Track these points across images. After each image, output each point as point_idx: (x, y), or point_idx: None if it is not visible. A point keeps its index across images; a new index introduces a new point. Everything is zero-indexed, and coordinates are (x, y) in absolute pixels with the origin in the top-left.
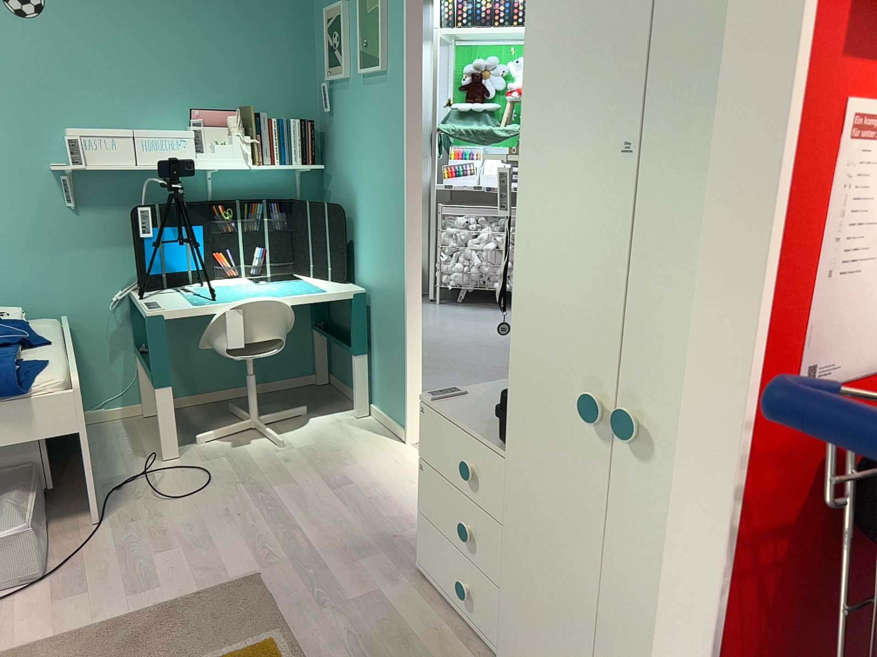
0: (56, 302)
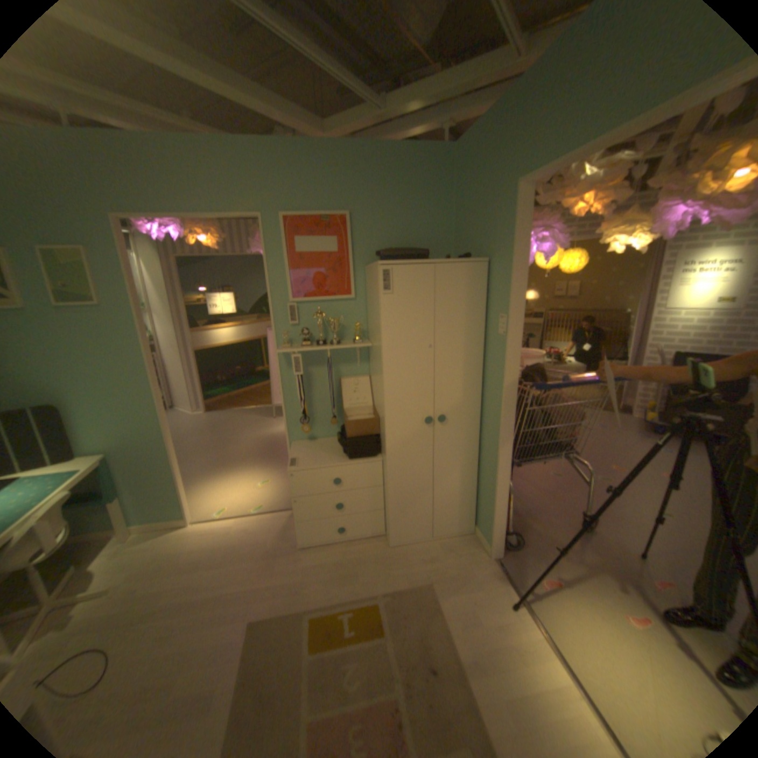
0: None
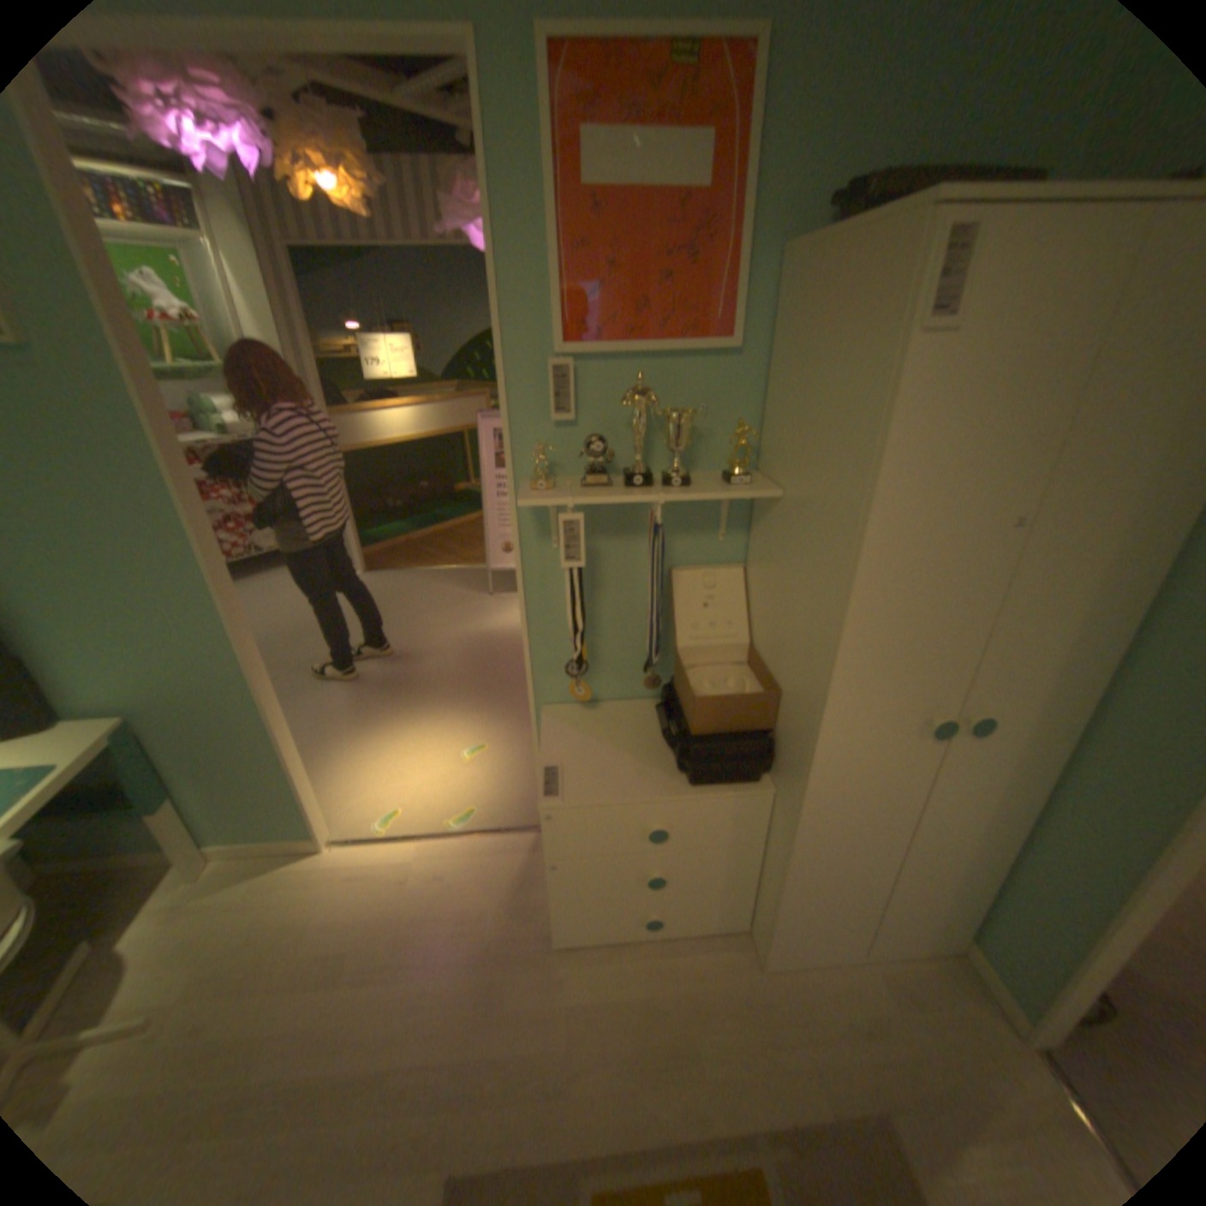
0: None
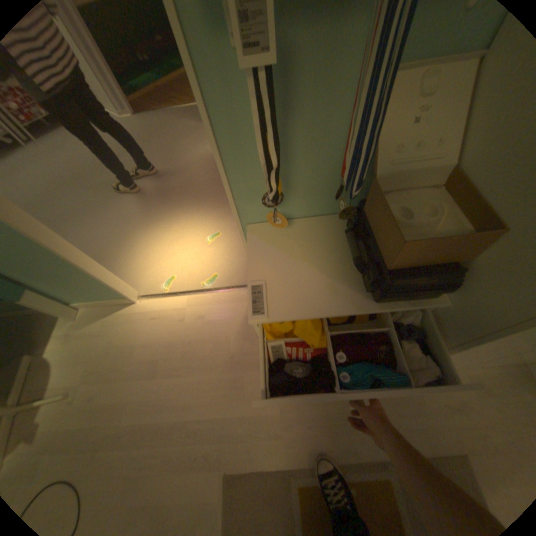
0: None
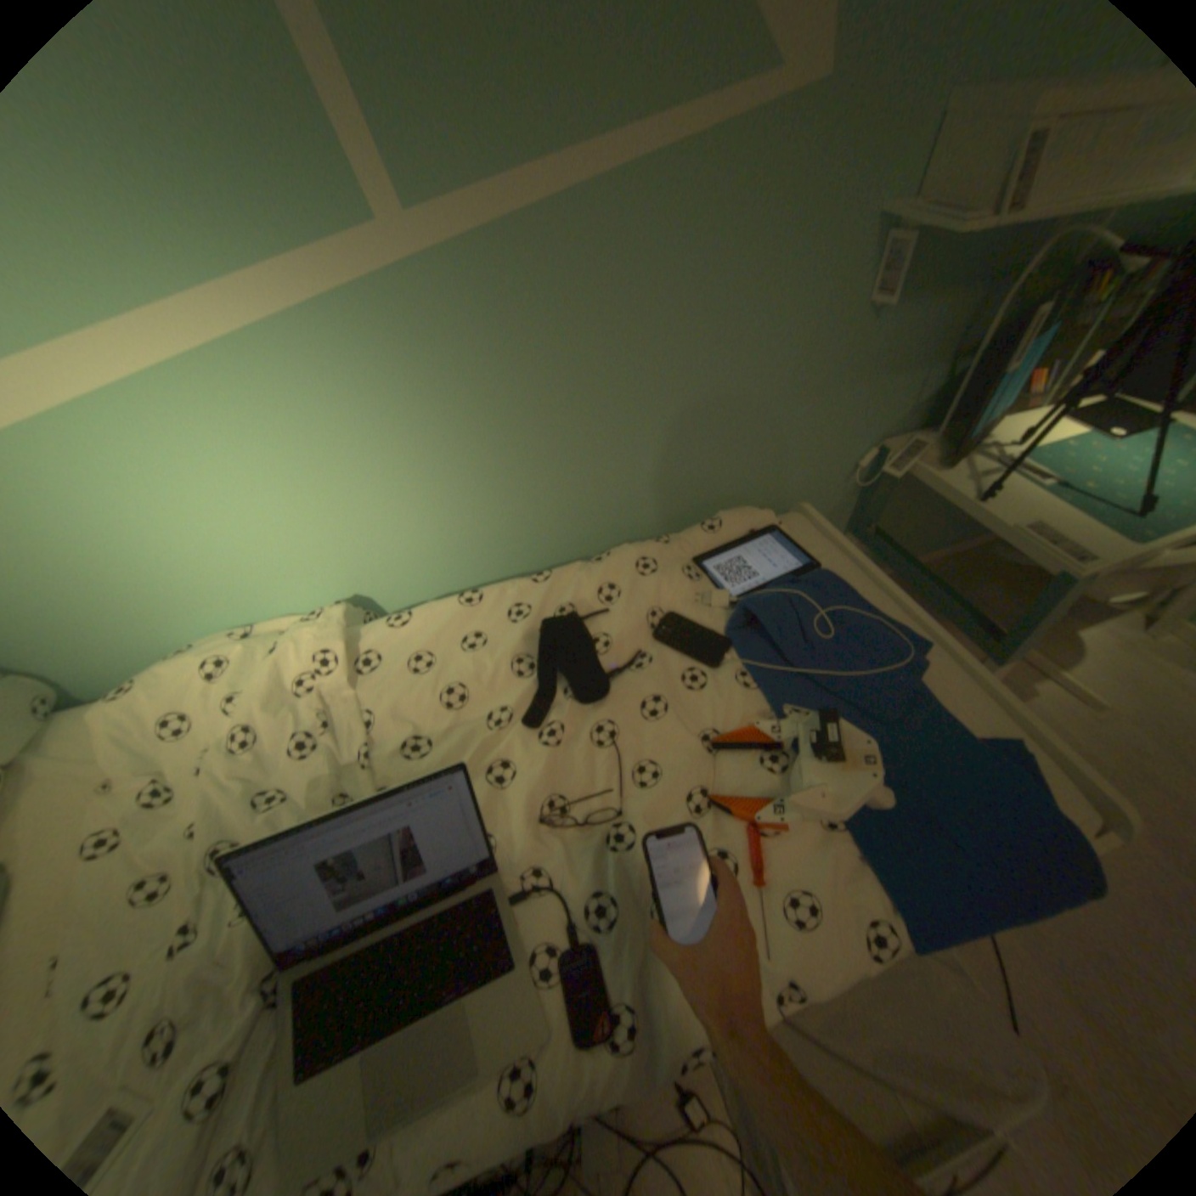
0: (787, 475)
